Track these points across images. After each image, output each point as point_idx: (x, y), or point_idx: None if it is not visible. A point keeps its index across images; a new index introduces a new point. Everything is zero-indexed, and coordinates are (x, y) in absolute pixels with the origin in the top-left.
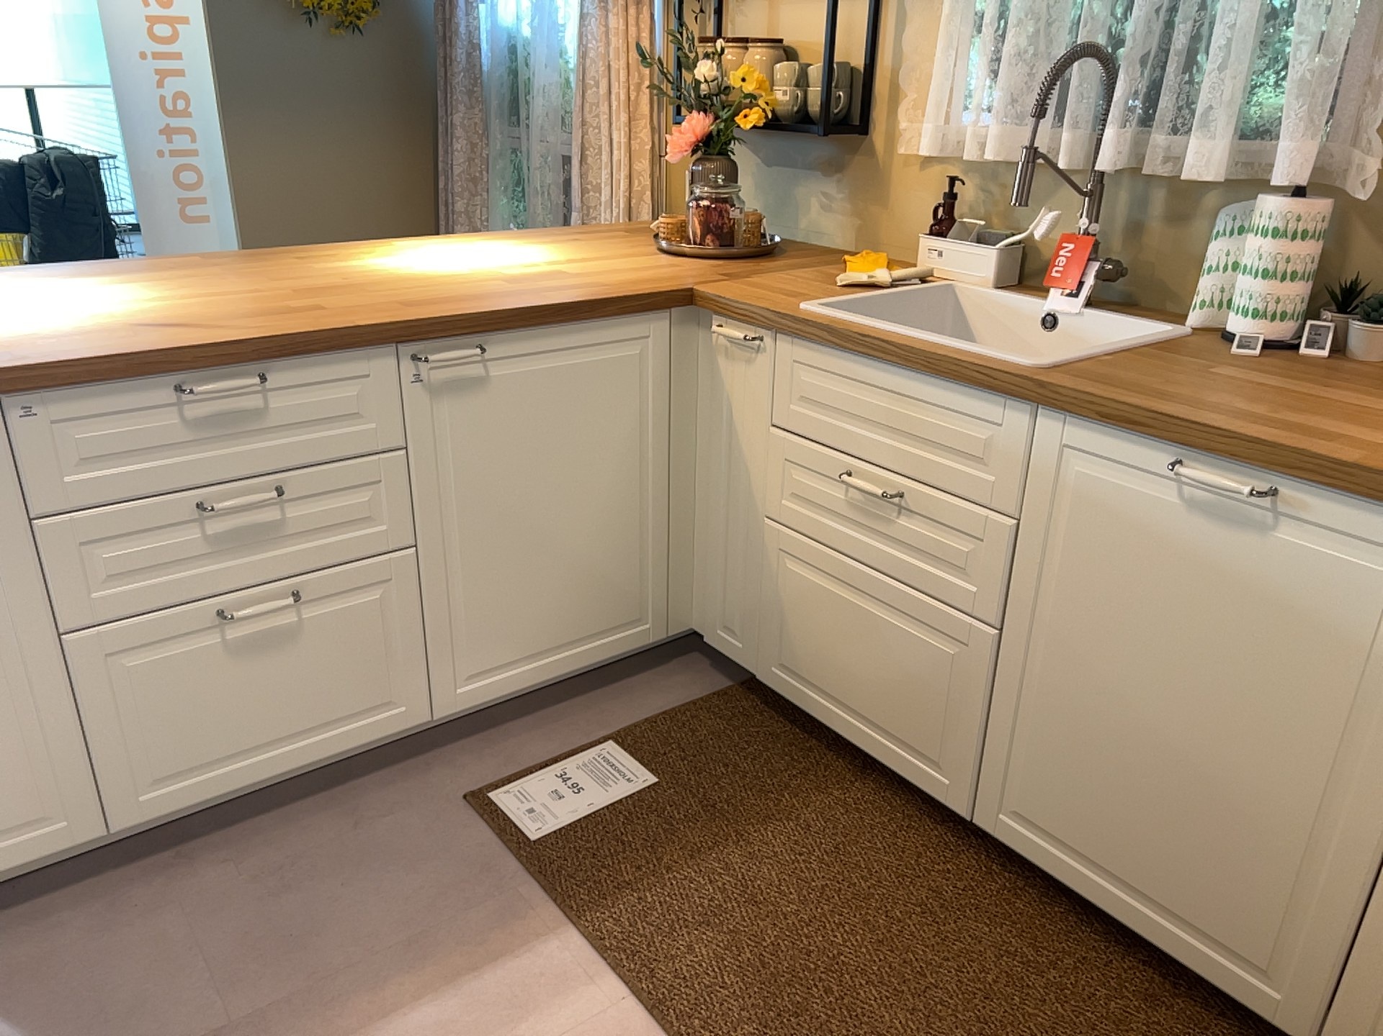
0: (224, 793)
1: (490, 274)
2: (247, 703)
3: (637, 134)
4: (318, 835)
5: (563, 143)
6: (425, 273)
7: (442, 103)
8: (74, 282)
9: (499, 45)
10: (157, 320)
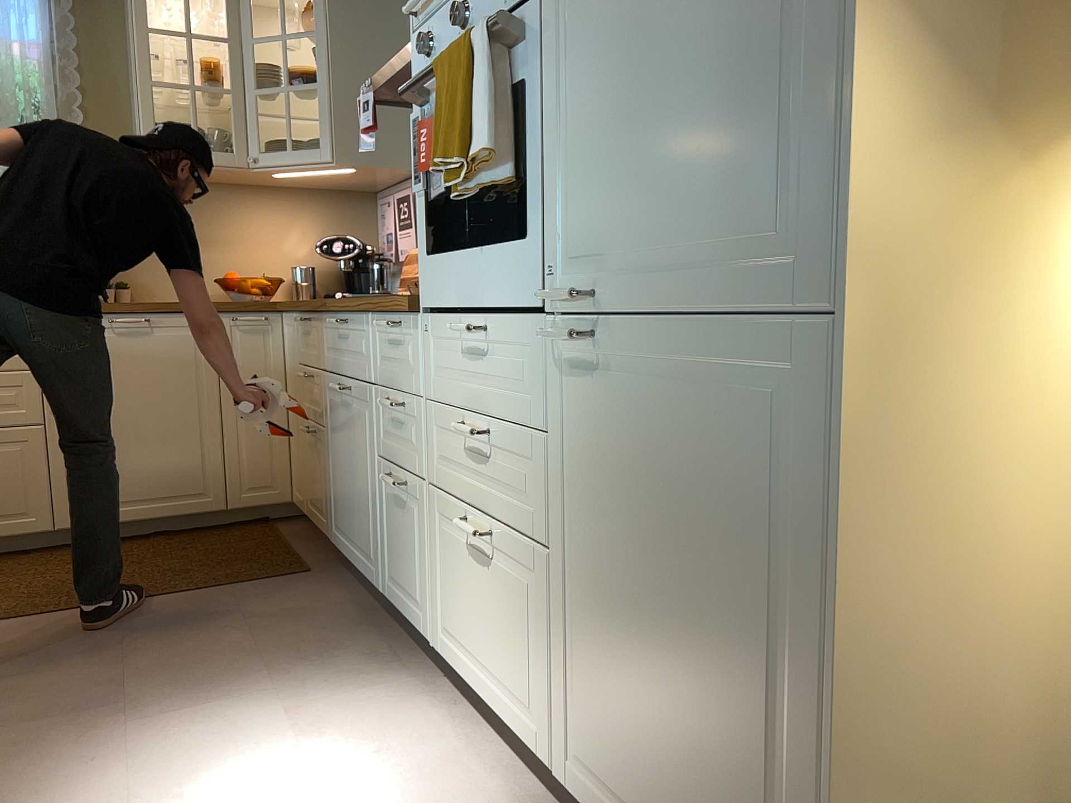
0: None
1: None
2: None
3: None
4: None
5: None
6: None
7: None
8: None
9: None
10: None
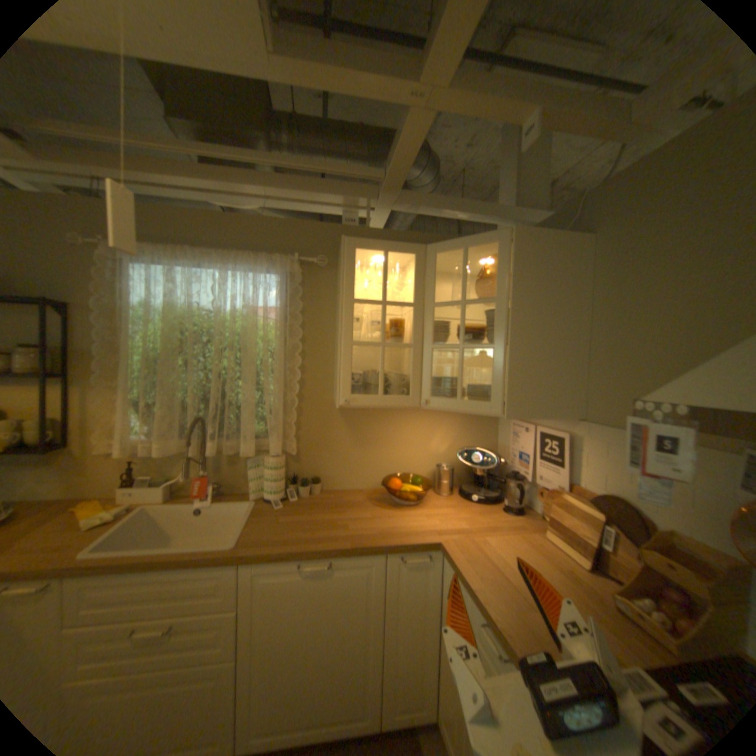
0: None
1: None
2: None
3: None
4: None
5: None
6: None
7: None
8: None
9: None
10: None
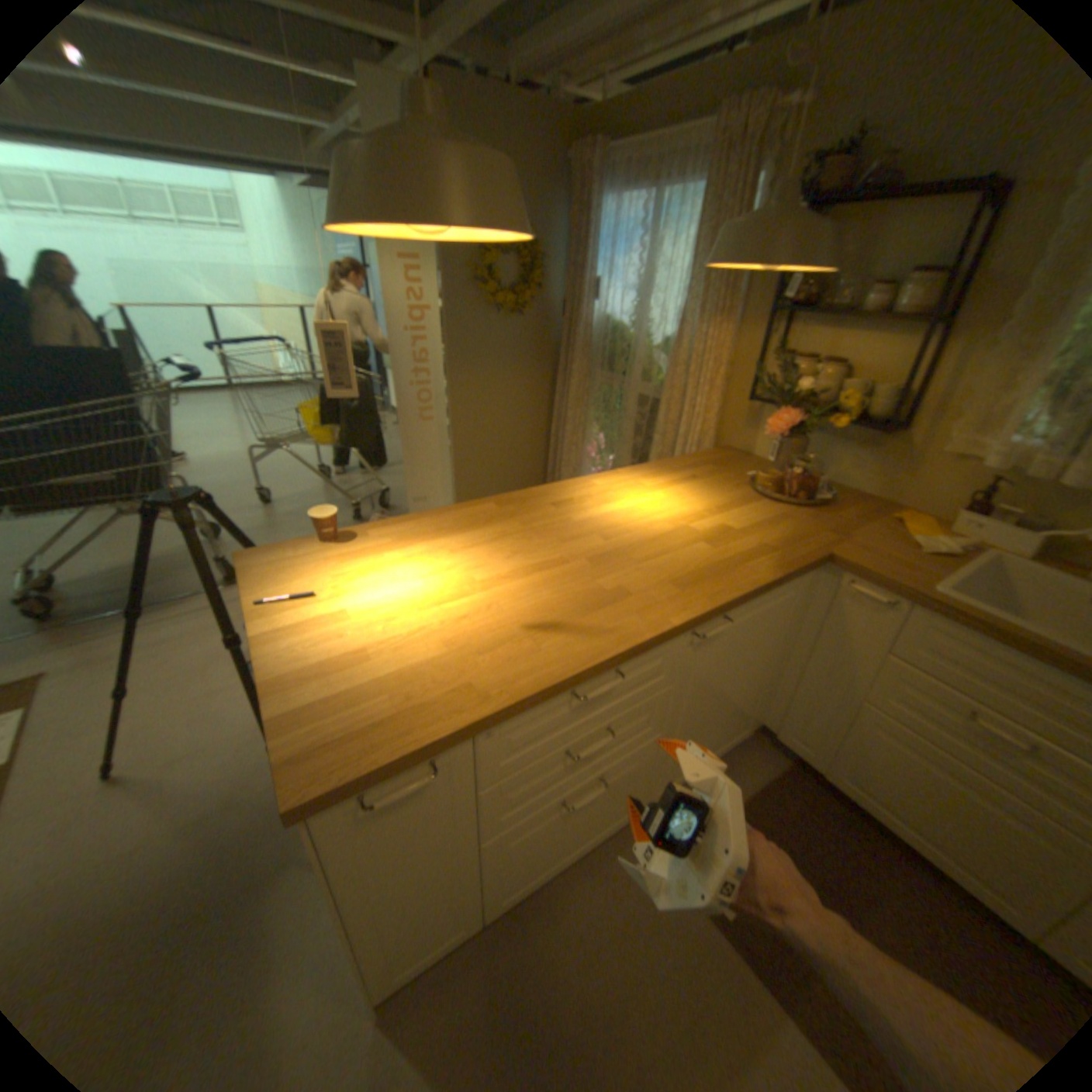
0: (542, 885)
1: (687, 530)
2: (563, 841)
3: (709, 396)
4: (592, 903)
5: (644, 388)
6: (645, 530)
7: (561, 354)
8: (436, 542)
9: (605, 325)
10: (530, 614)
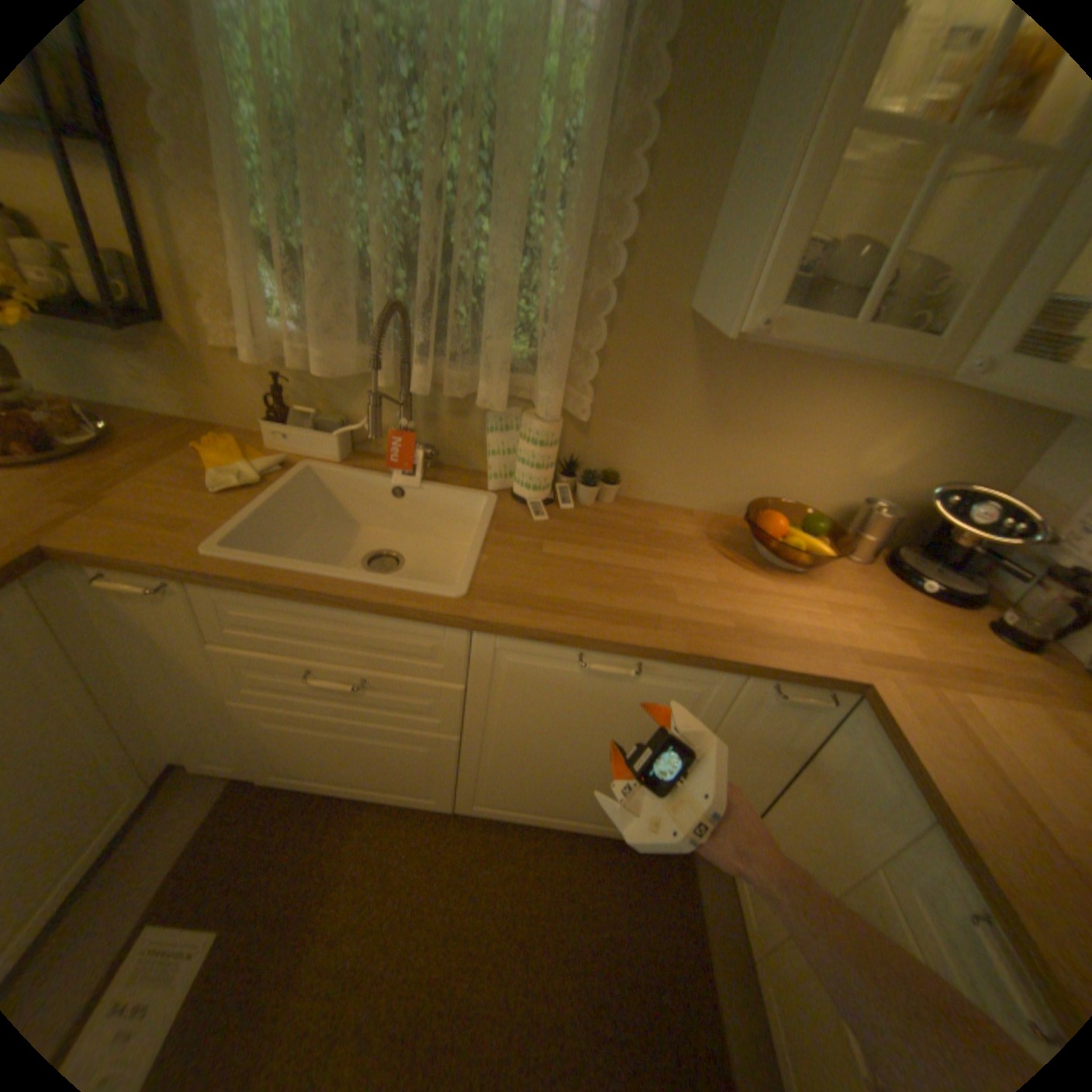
0: None
1: None
2: None
3: None
4: None
5: None
6: None
7: None
8: None
9: None
10: None
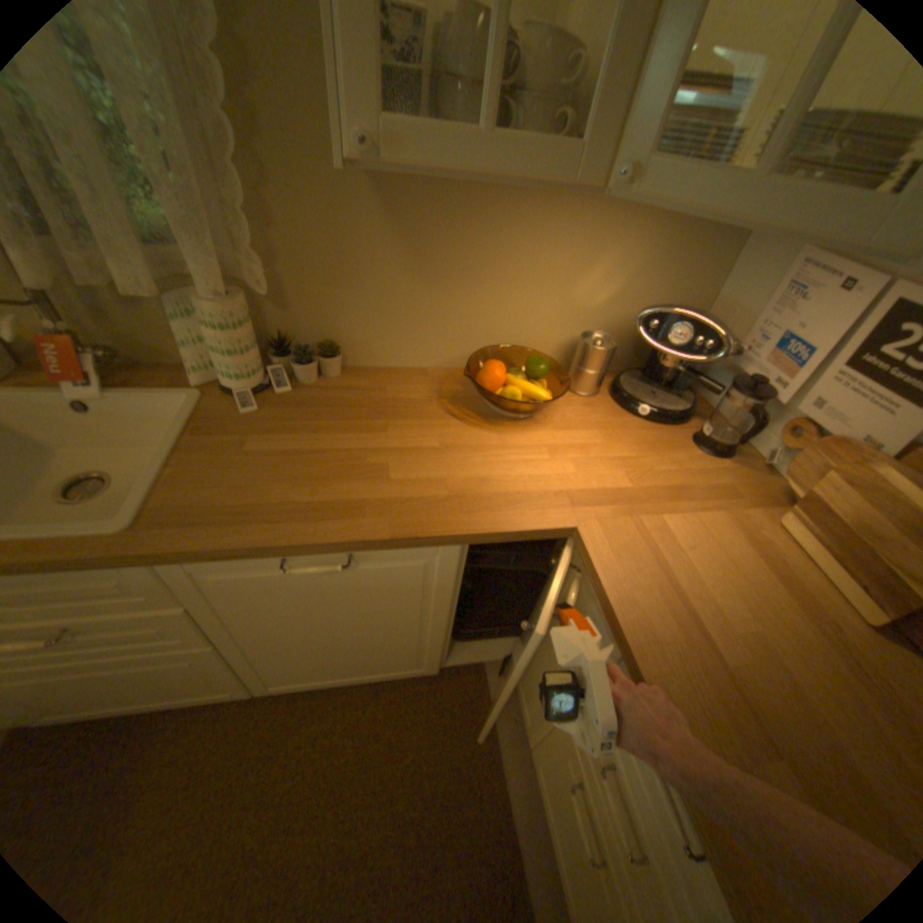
0: None
1: None
2: None
3: None
4: None
5: None
6: None
7: None
8: None
9: None
10: None
